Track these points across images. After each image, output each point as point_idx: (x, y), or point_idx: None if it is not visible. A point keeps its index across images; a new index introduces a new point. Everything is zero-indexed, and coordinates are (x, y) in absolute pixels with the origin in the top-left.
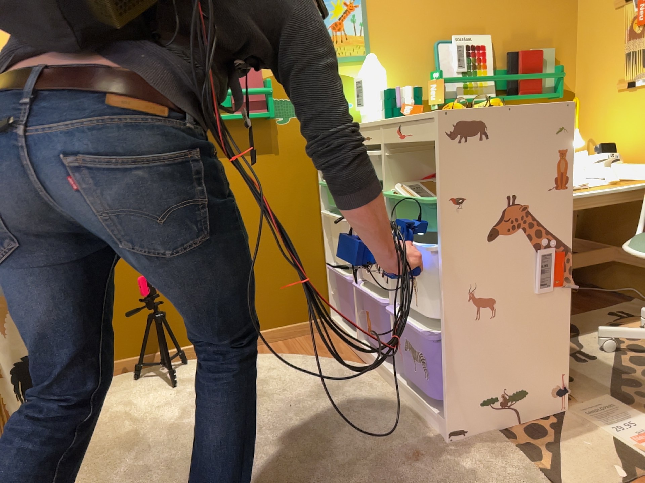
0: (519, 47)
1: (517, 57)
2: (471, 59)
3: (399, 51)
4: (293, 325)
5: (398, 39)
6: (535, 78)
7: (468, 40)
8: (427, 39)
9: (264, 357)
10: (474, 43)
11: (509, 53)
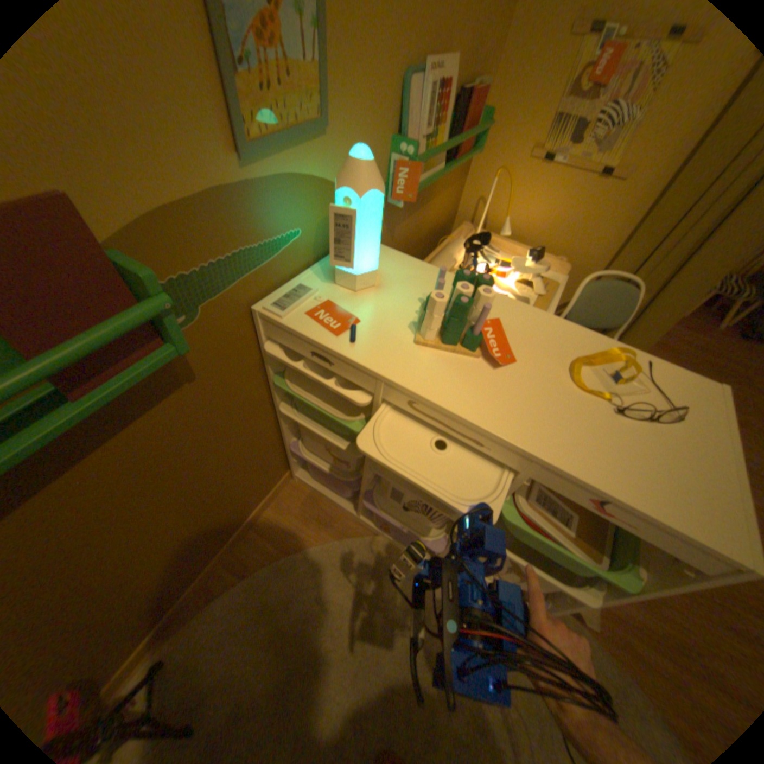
0: (470, 72)
1: (472, 97)
2: (440, 106)
3: (367, 94)
4: (258, 508)
5: (369, 63)
6: (475, 130)
7: (443, 65)
8: (401, 60)
9: (264, 584)
10: (447, 71)
11: (467, 87)
